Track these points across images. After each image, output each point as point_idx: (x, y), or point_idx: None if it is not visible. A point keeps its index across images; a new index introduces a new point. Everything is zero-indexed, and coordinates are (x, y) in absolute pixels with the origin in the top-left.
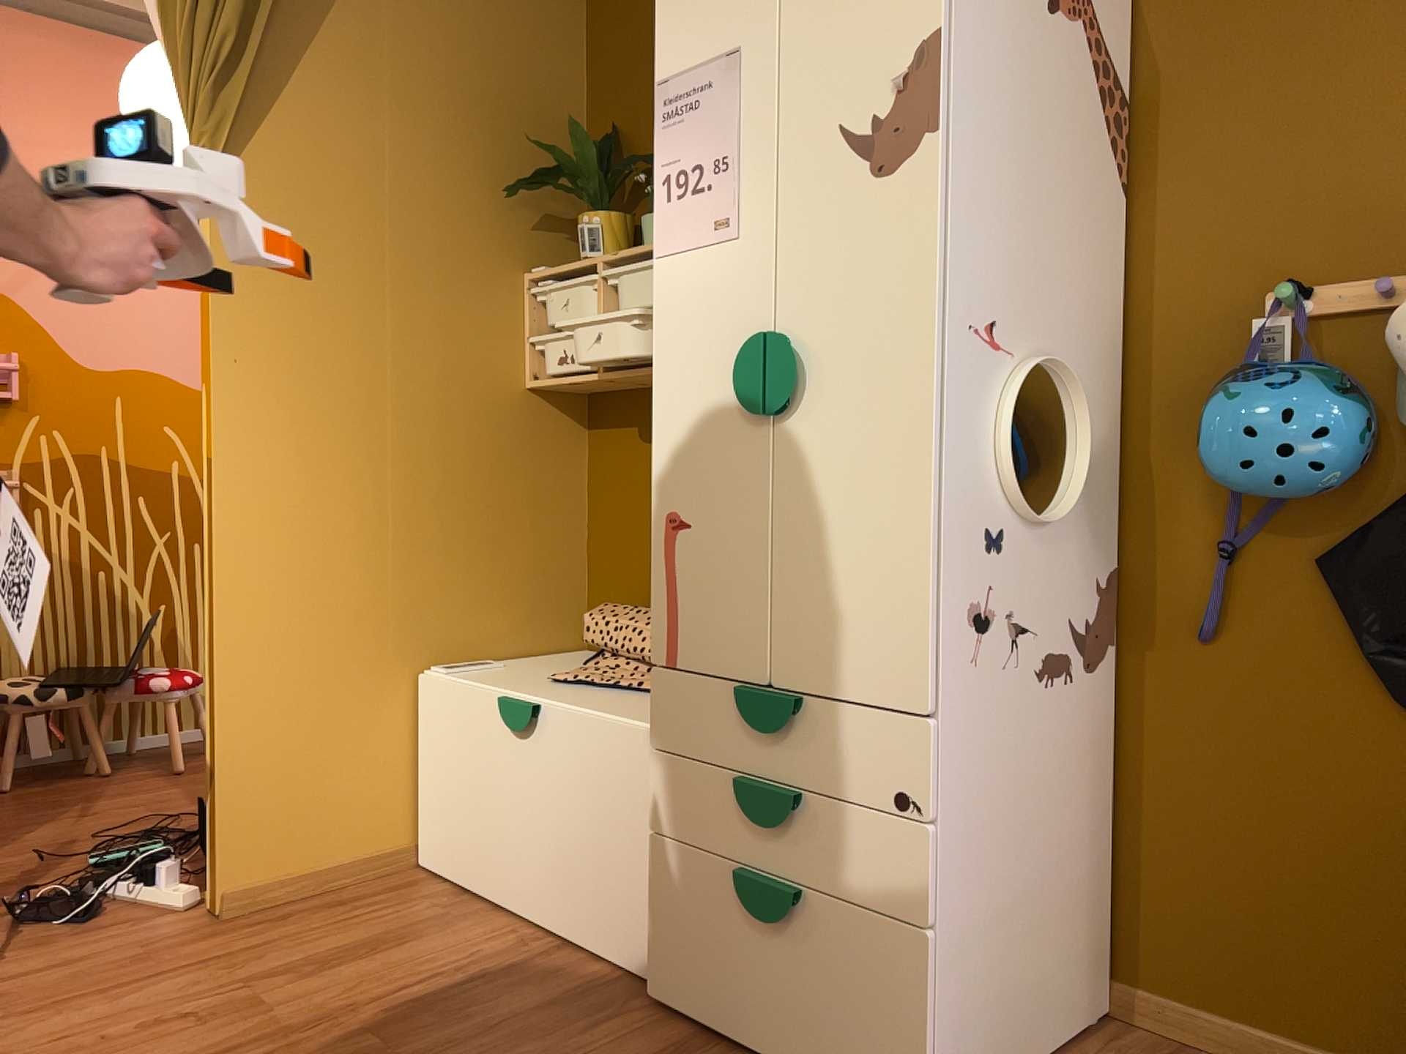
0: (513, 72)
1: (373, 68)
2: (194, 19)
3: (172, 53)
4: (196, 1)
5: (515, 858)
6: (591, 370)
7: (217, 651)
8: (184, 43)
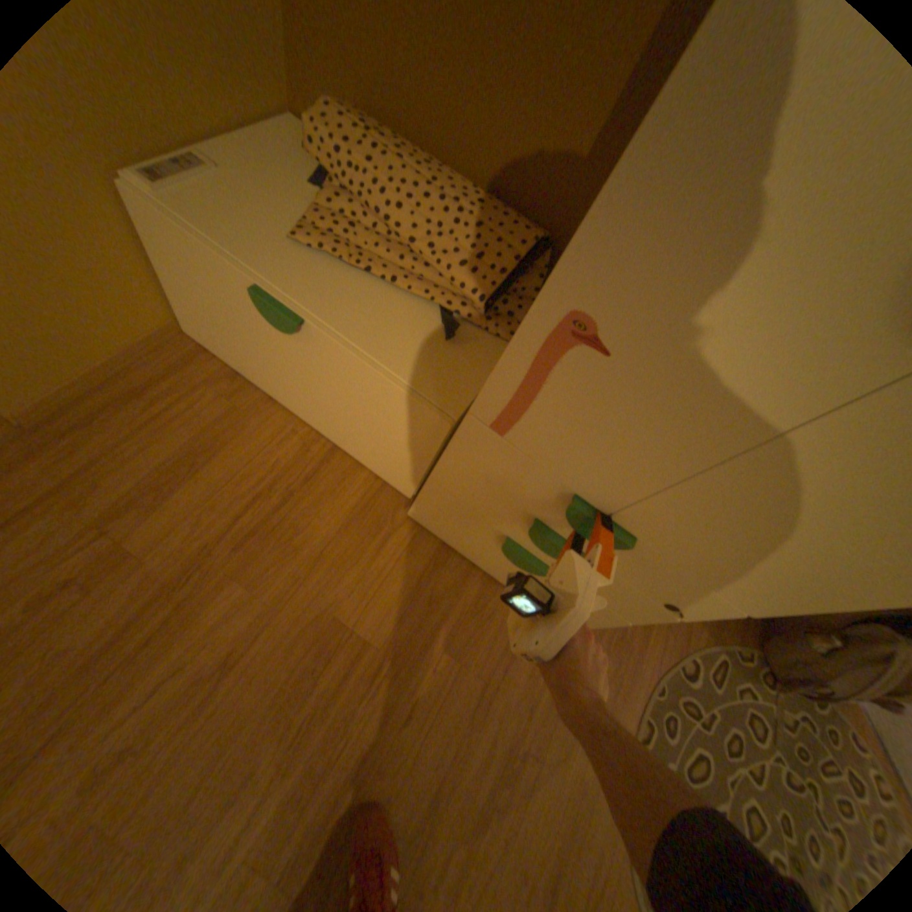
0: None
1: None
2: None
3: None
4: None
5: (286, 388)
6: None
7: None
8: None
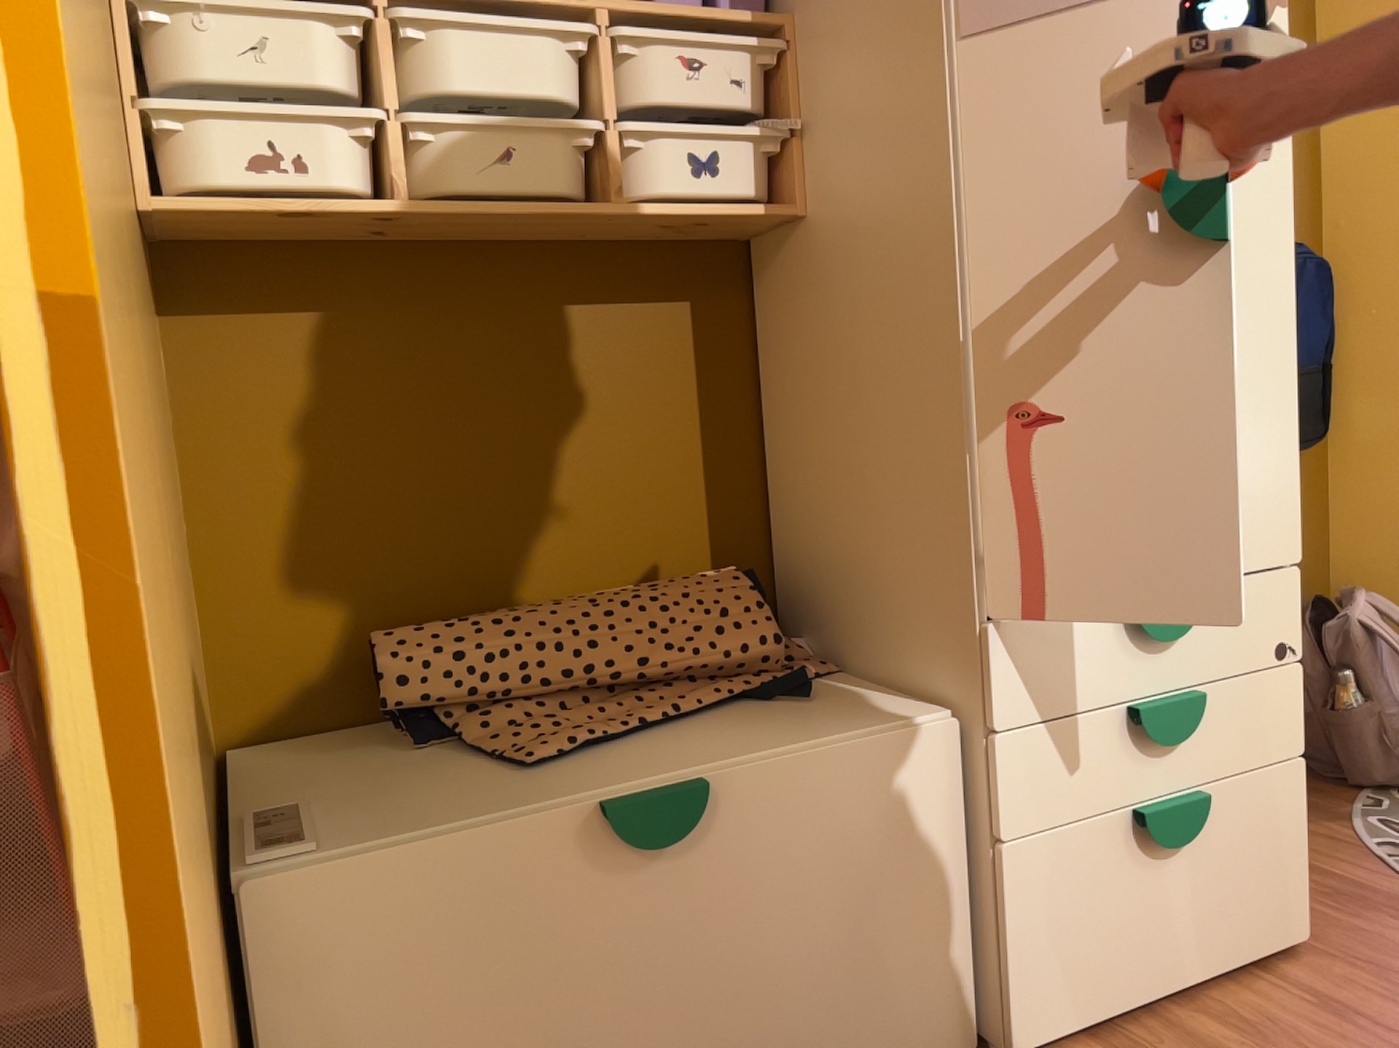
0: None
1: None
2: None
3: None
4: None
5: None
6: (360, 196)
7: None
8: None
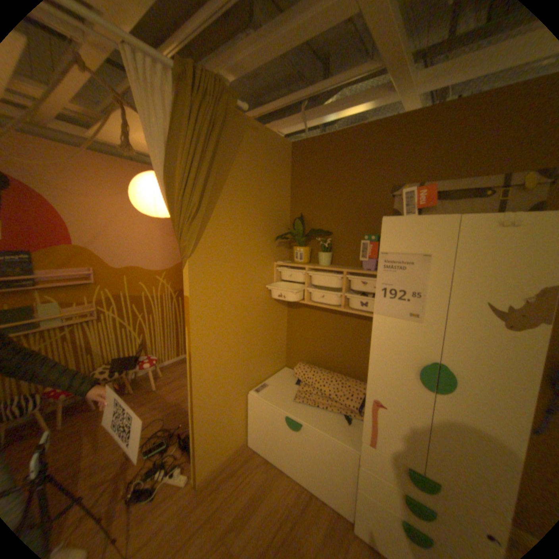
0: (272, 197)
1: (235, 203)
2: (180, 198)
3: (166, 204)
4: (182, 191)
5: (290, 462)
6: (300, 298)
7: (194, 413)
8: (173, 203)
